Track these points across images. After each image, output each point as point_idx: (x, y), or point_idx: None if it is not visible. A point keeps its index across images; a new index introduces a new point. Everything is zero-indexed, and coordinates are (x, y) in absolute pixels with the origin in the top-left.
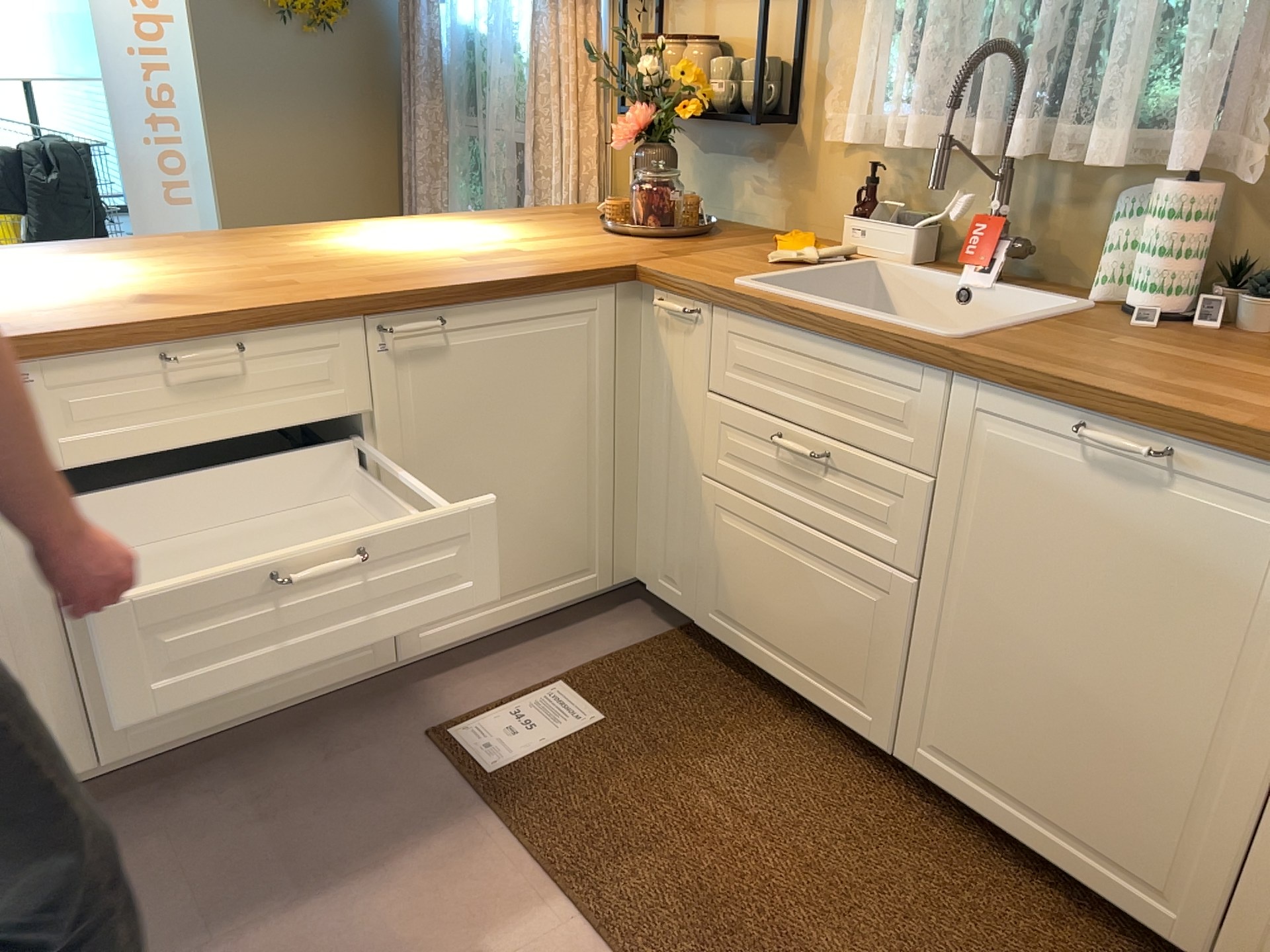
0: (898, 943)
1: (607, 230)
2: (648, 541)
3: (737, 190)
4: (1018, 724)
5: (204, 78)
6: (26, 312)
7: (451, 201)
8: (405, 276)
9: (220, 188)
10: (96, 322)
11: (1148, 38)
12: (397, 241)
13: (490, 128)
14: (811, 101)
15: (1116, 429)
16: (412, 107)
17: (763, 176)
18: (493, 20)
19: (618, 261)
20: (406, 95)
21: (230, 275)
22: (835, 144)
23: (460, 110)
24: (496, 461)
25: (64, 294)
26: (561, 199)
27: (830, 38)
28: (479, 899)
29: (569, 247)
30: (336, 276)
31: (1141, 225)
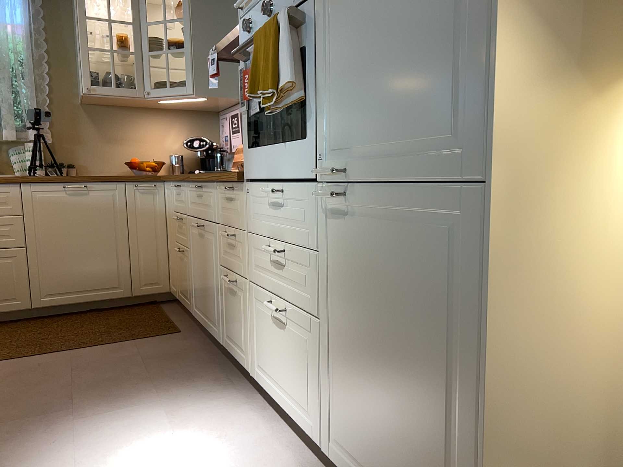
0: (77, 328)
1: None
2: None
3: None
4: (70, 270)
5: None
6: None
7: None
8: None
9: None
10: None
11: (12, 107)
12: None
13: None
14: None
15: (72, 184)
16: None
17: None
18: None
19: None
20: None
21: None
22: None
23: None
24: None
25: None
26: None
27: None
28: None
29: None
30: None
31: (22, 155)
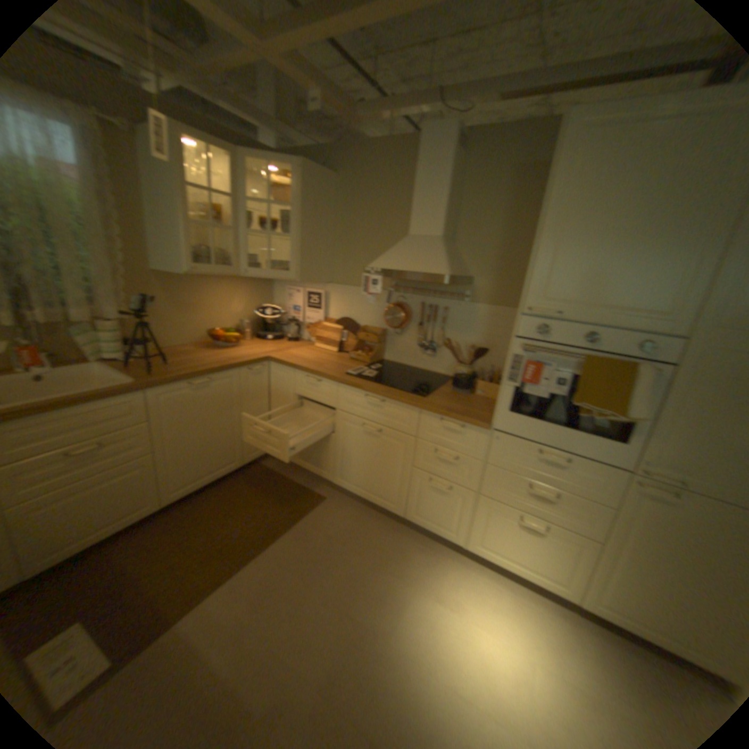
0: (224, 518)
1: None
2: None
3: None
4: (193, 461)
5: None
6: None
7: None
8: None
9: None
10: None
11: (74, 281)
12: None
13: None
14: None
15: (194, 380)
16: None
17: None
18: None
19: None
20: None
21: None
22: None
23: None
24: None
25: None
26: None
27: None
28: (198, 634)
29: None
30: None
31: (87, 336)
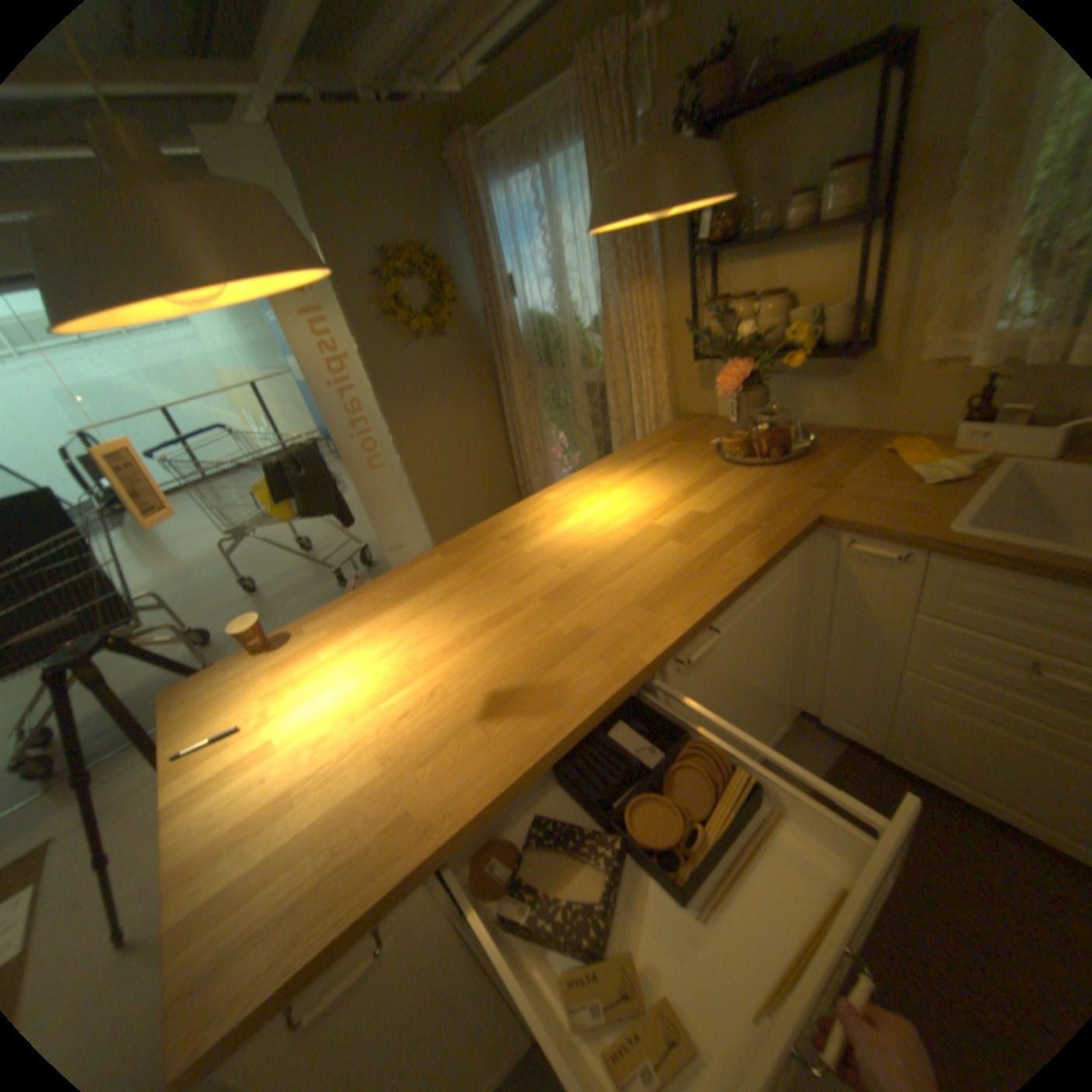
0: None
1: (730, 461)
2: (820, 693)
3: (807, 400)
4: None
5: (374, 390)
6: (403, 769)
7: (540, 425)
8: (663, 590)
9: (400, 456)
10: (479, 785)
11: None
12: (595, 522)
13: (567, 377)
14: (896, 324)
15: None
16: (502, 371)
17: (837, 387)
18: (555, 302)
19: (801, 513)
20: (497, 363)
21: (521, 626)
22: (932, 357)
23: (538, 366)
24: (740, 698)
25: (412, 709)
26: (640, 421)
27: (923, 267)
28: None
29: (734, 498)
30: (606, 604)
31: None
